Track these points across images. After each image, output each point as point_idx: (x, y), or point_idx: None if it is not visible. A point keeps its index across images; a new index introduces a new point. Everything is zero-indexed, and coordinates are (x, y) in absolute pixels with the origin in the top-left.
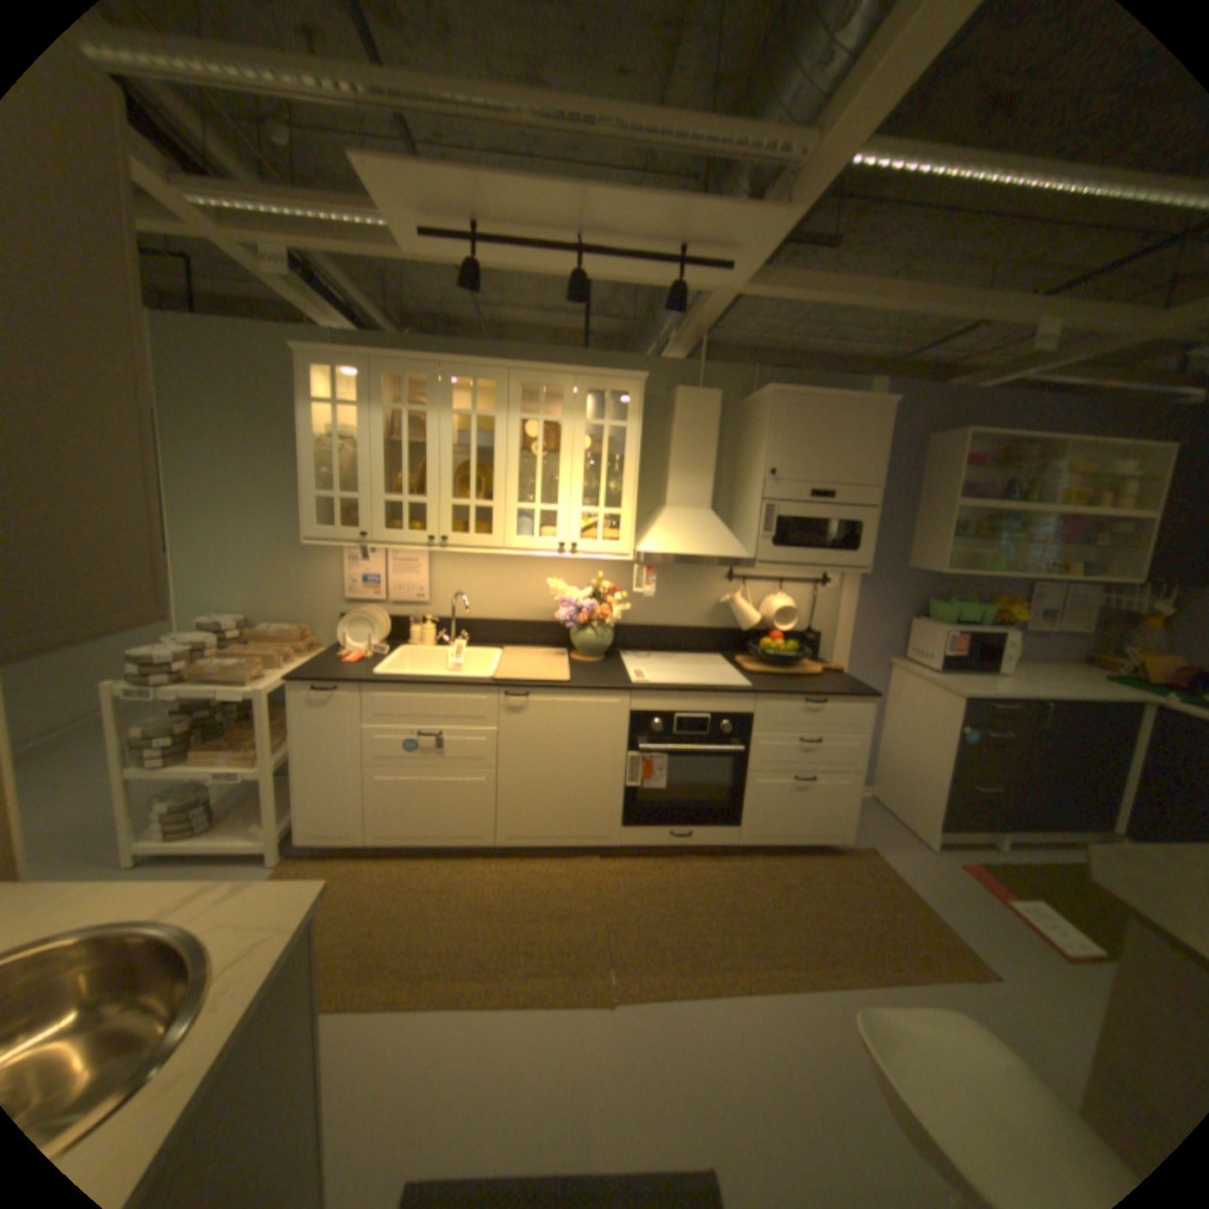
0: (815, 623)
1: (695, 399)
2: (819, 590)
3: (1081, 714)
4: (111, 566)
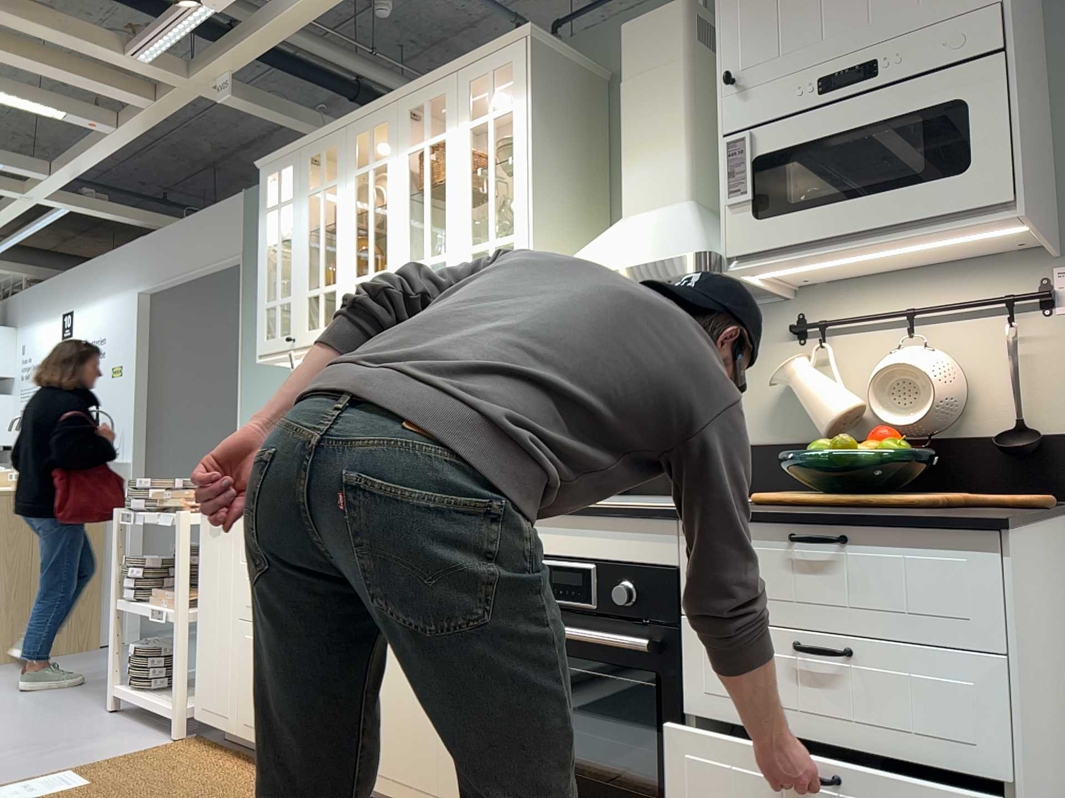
0: (1038, 410)
1: (643, 34)
2: (1032, 323)
3: None
4: None
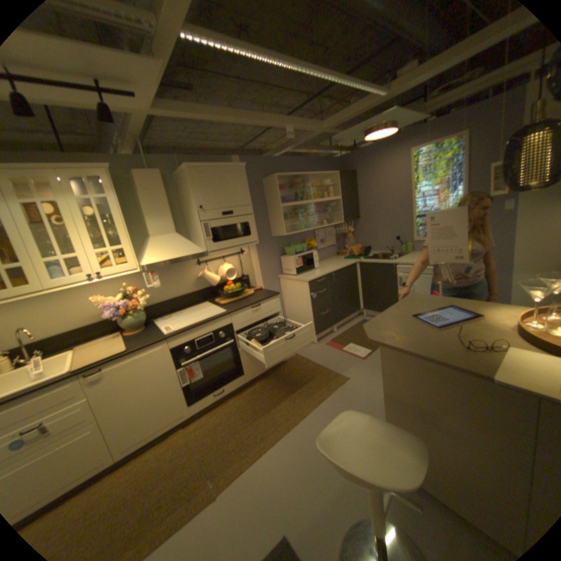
0: (244, 271)
1: (146, 175)
2: (241, 256)
3: (341, 273)
4: None
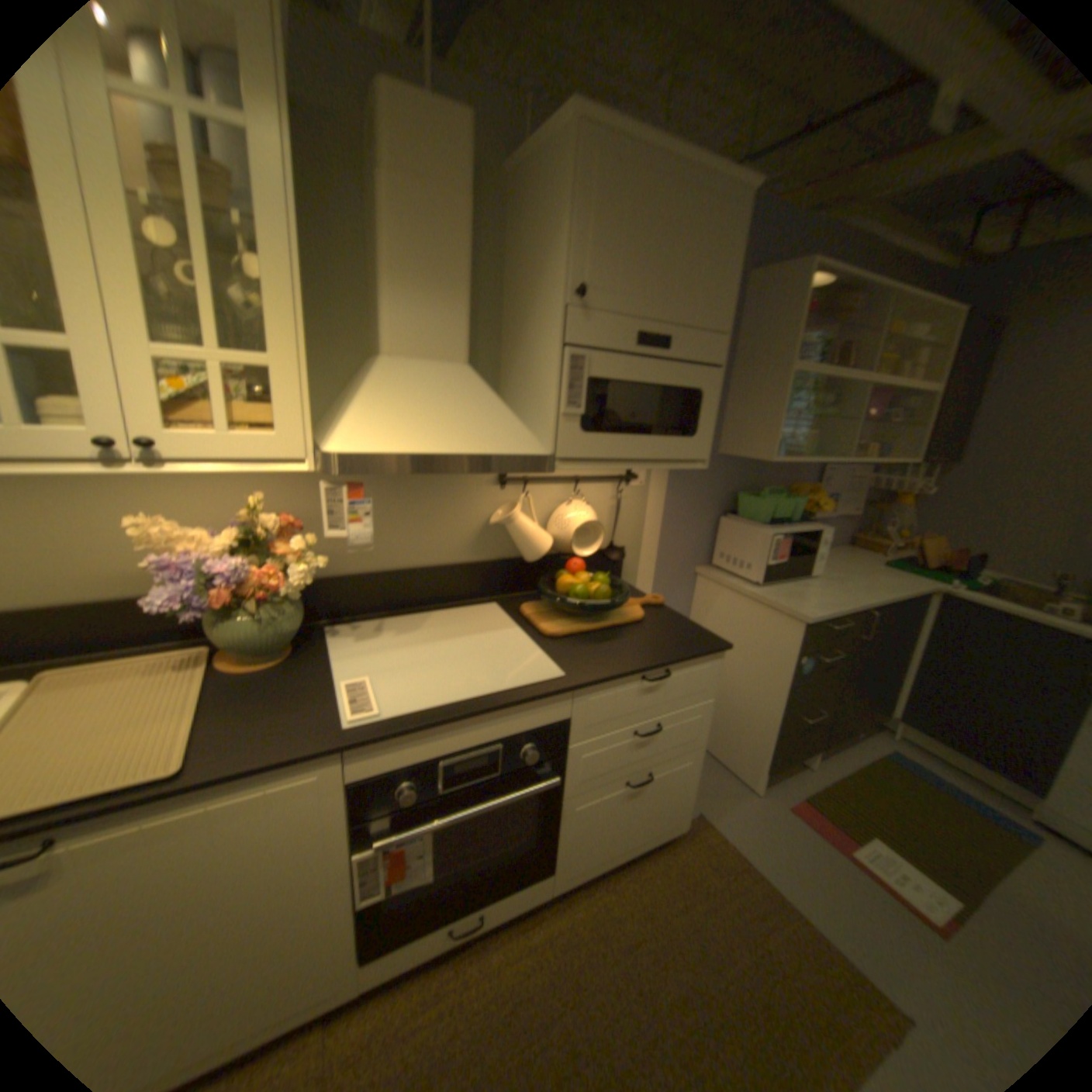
0: (617, 535)
1: (423, 113)
2: (623, 489)
3: (893, 615)
4: None
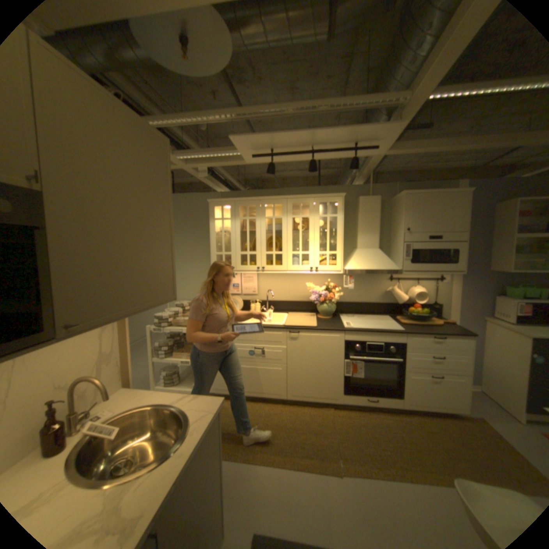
0: (439, 300)
1: (368, 201)
2: (440, 283)
3: None
4: (163, 282)
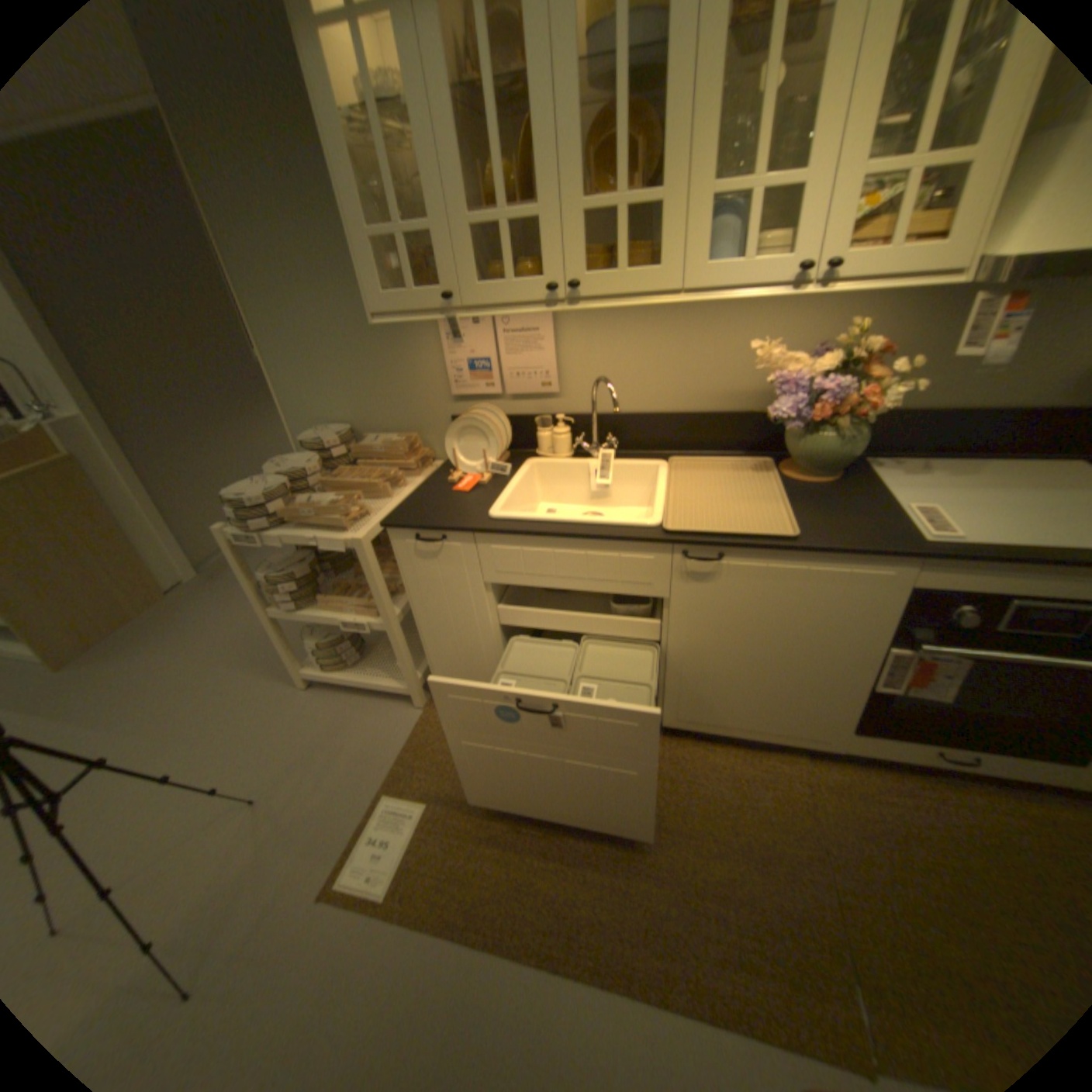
0: None
1: None
2: None
3: None
4: None
